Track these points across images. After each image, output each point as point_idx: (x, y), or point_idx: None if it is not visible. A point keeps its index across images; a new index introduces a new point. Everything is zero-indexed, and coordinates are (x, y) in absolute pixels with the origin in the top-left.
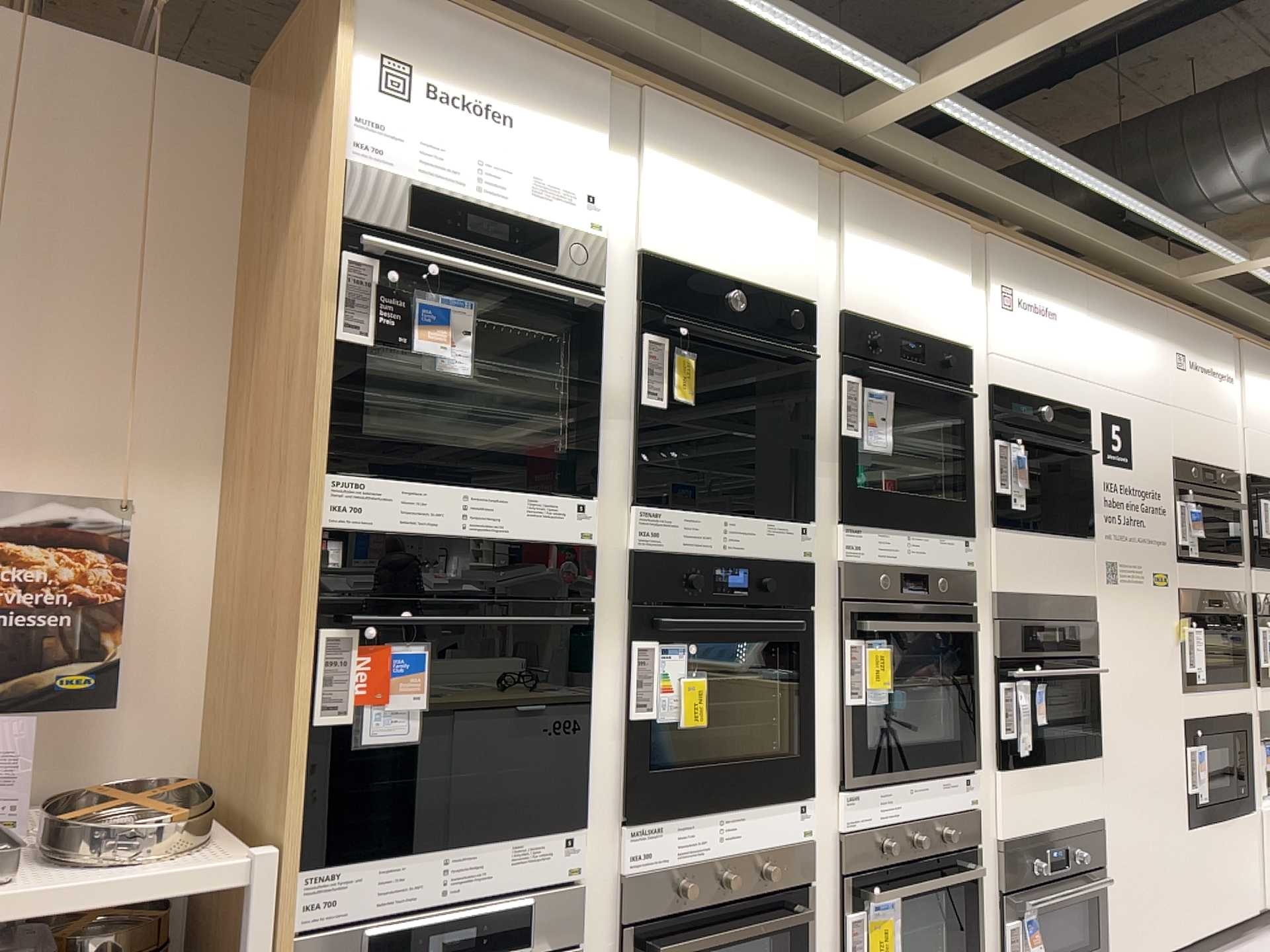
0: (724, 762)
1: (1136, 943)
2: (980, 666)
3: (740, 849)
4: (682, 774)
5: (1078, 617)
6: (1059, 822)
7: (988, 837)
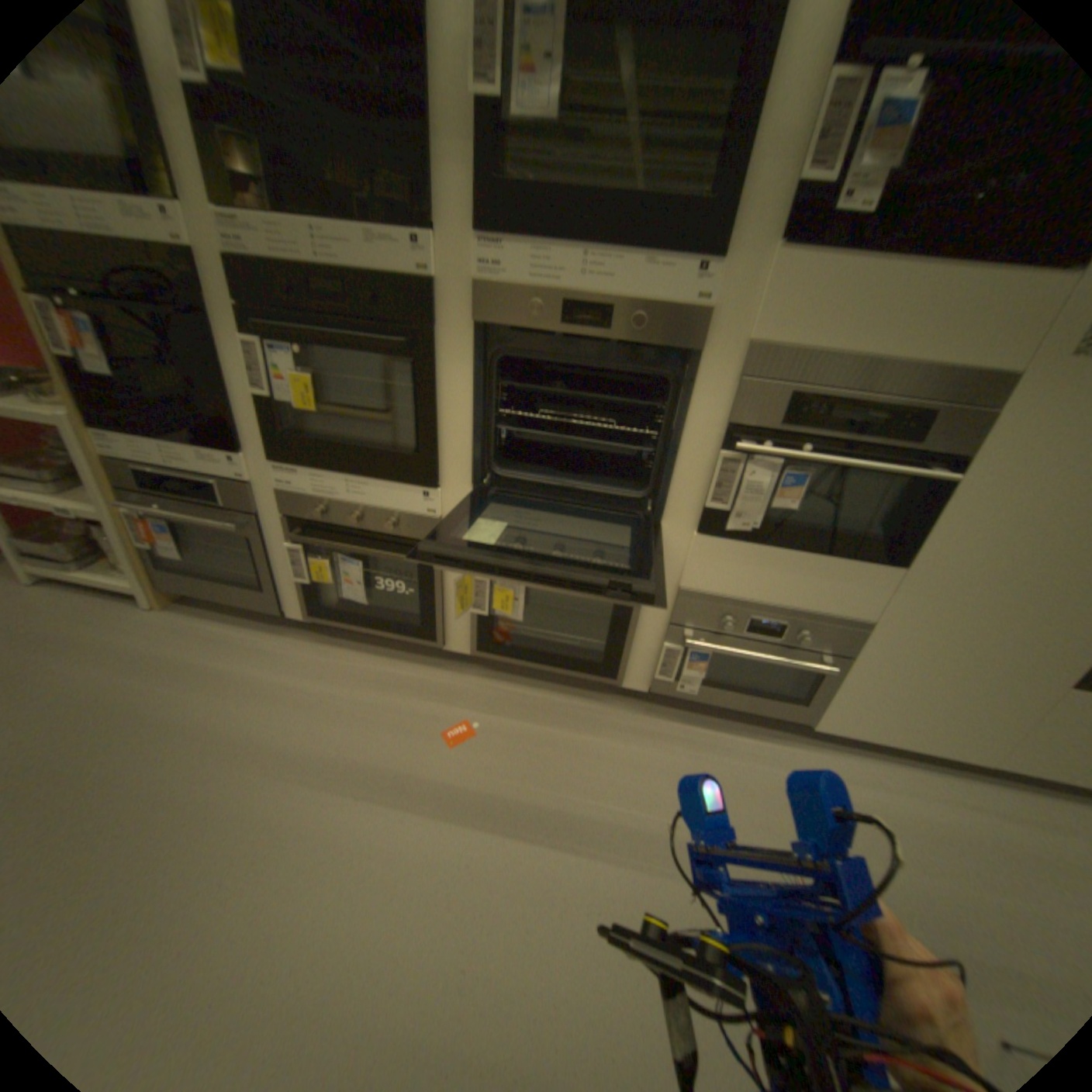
0: (349, 445)
1: (879, 732)
2: (699, 430)
3: (367, 505)
4: (307, 443)
5: (950, 401)
6: (786, 605)
7: (667, 581)
